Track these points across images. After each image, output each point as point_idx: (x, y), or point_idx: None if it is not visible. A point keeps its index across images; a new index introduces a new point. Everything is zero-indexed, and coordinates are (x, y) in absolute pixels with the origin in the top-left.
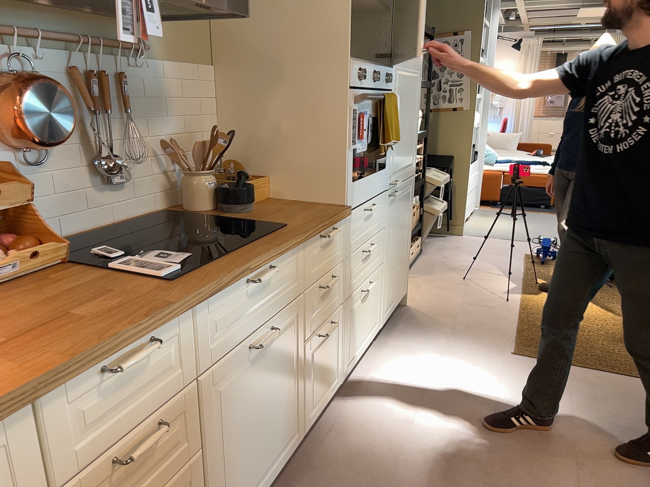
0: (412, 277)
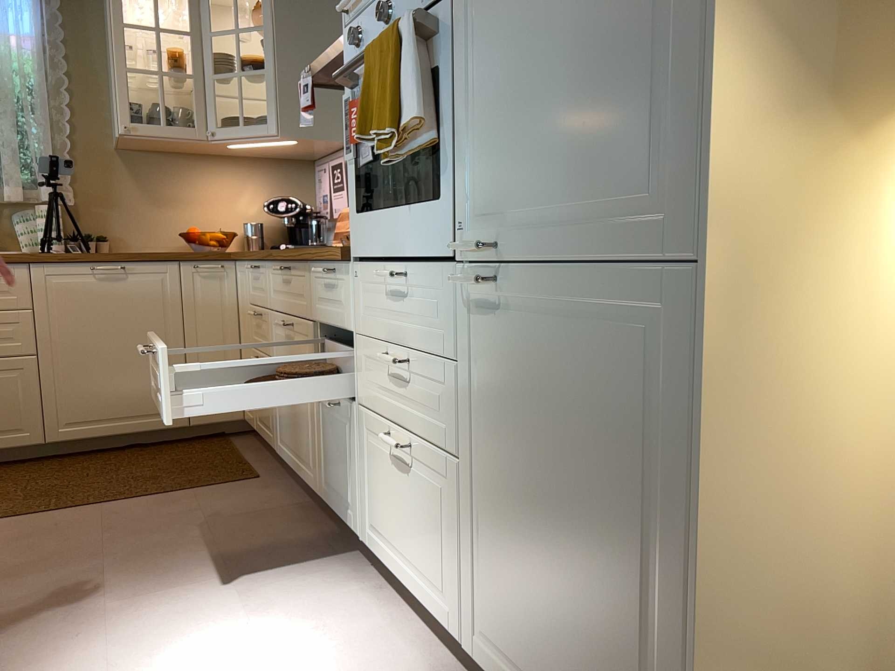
0: None
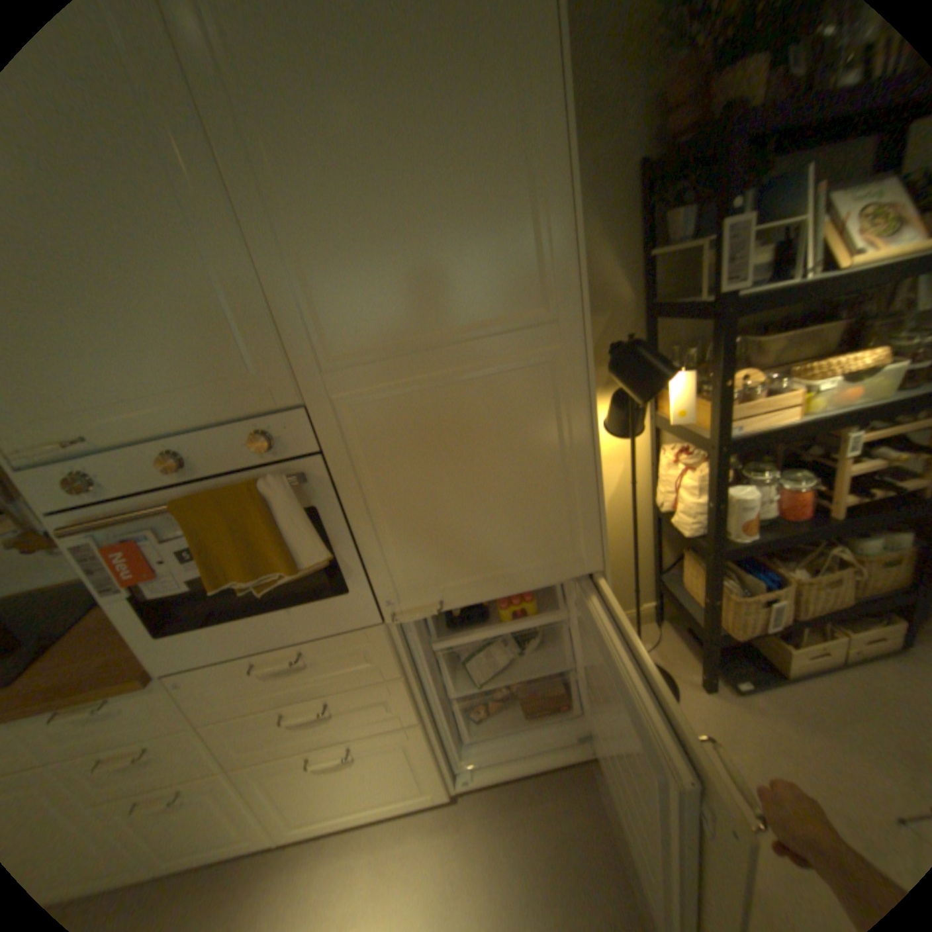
0: (759, 711)
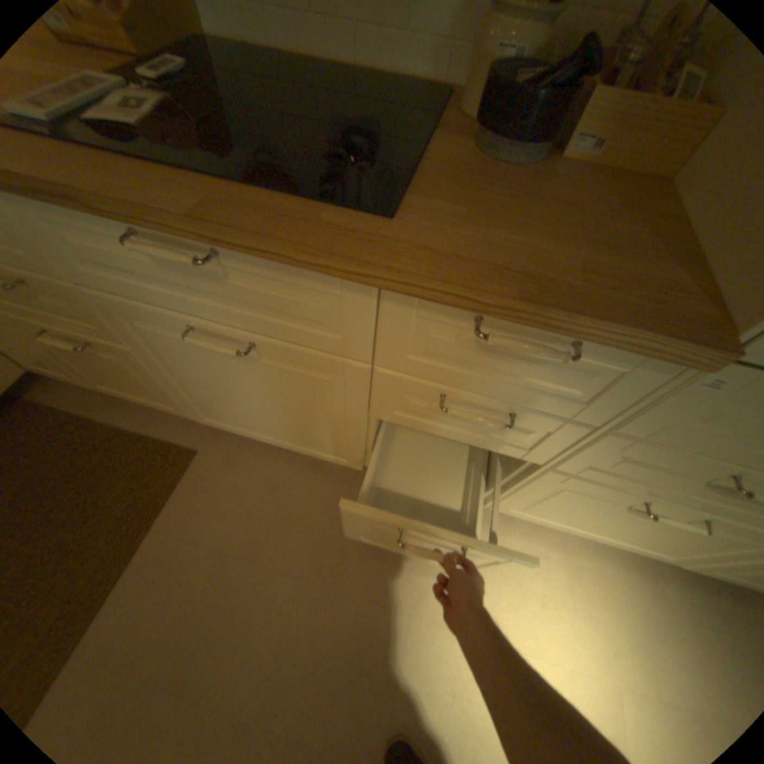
0: None
